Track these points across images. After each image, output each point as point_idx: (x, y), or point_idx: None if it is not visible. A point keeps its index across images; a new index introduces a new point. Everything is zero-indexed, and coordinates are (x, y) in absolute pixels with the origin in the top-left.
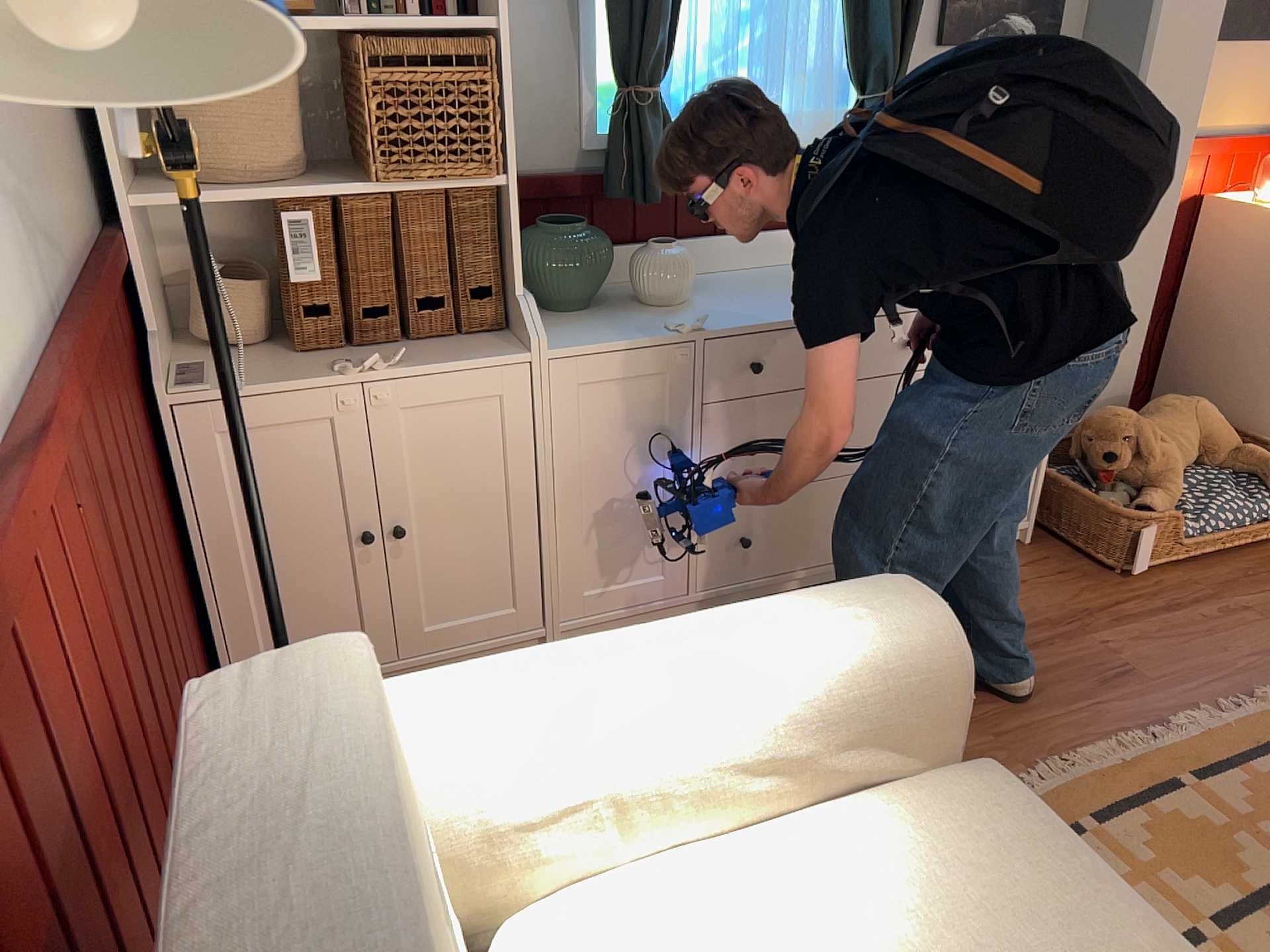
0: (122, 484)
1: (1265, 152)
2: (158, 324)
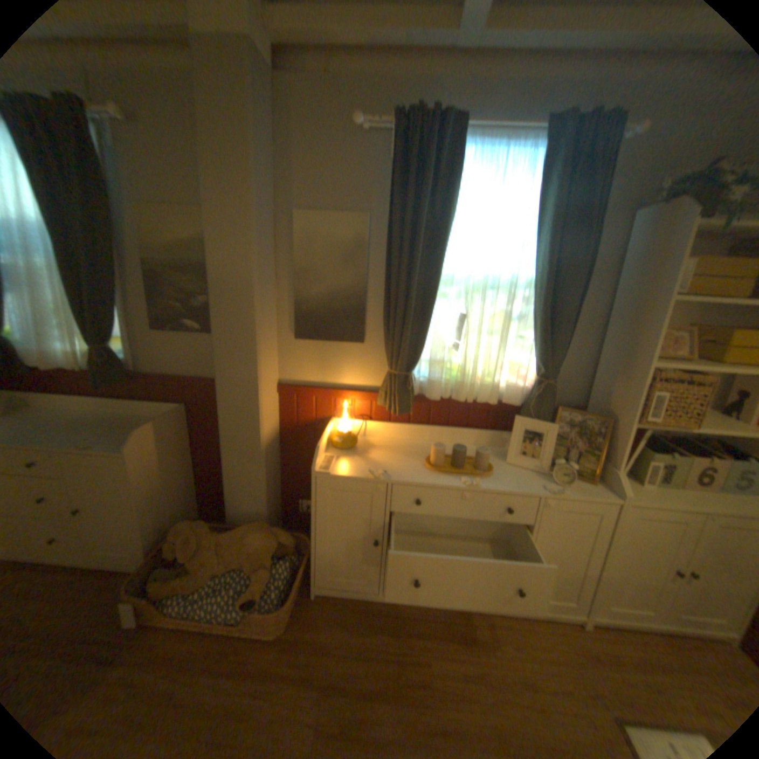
0: None
1: (360, 401)
2: None
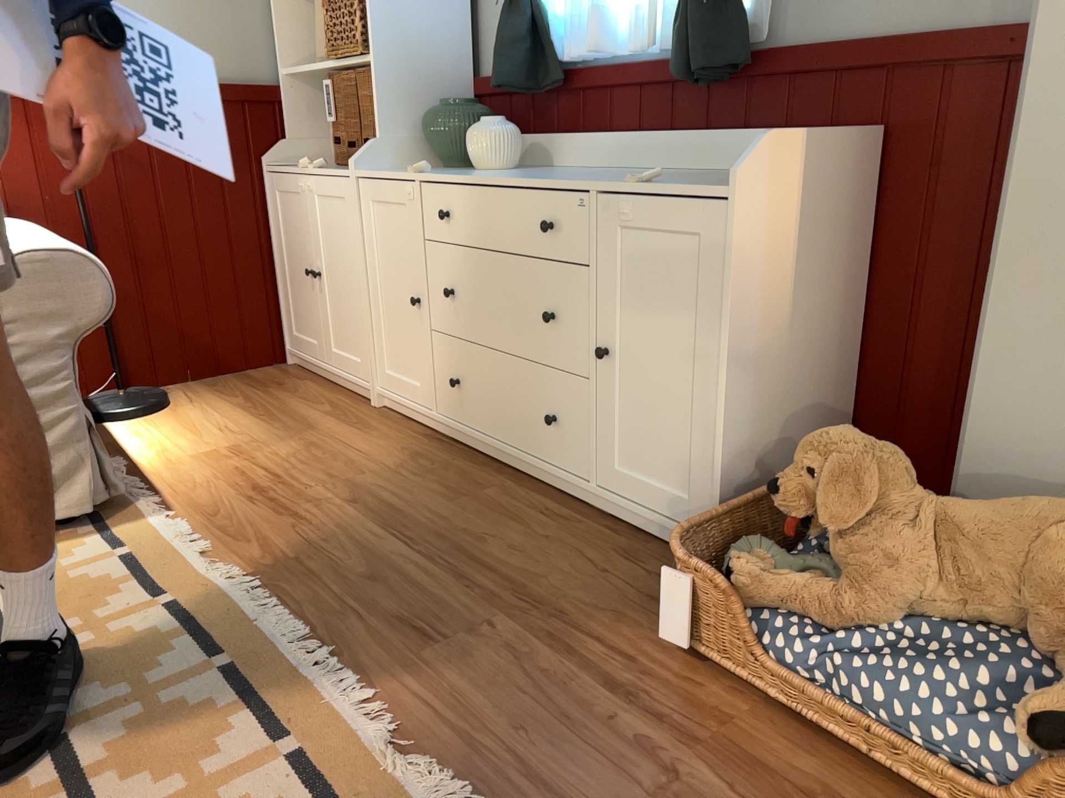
0: (161, 172)
1: None
2: (299, 140)
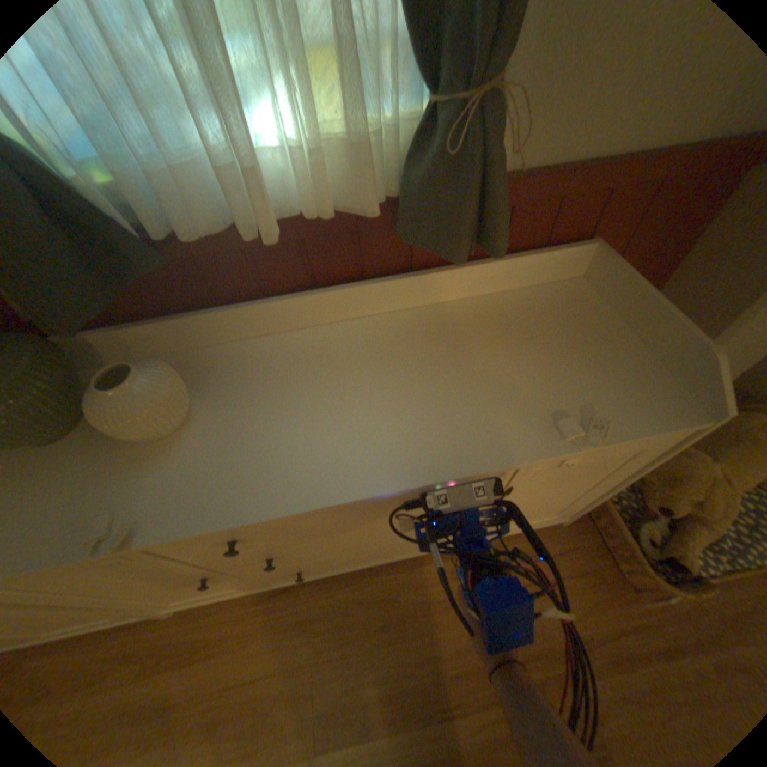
0: None
1: None
2: None
